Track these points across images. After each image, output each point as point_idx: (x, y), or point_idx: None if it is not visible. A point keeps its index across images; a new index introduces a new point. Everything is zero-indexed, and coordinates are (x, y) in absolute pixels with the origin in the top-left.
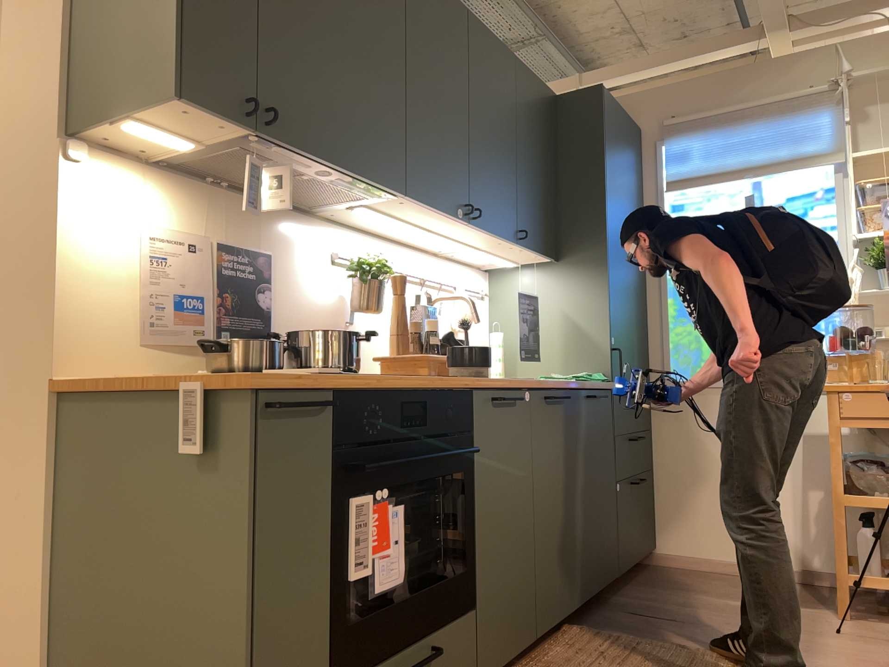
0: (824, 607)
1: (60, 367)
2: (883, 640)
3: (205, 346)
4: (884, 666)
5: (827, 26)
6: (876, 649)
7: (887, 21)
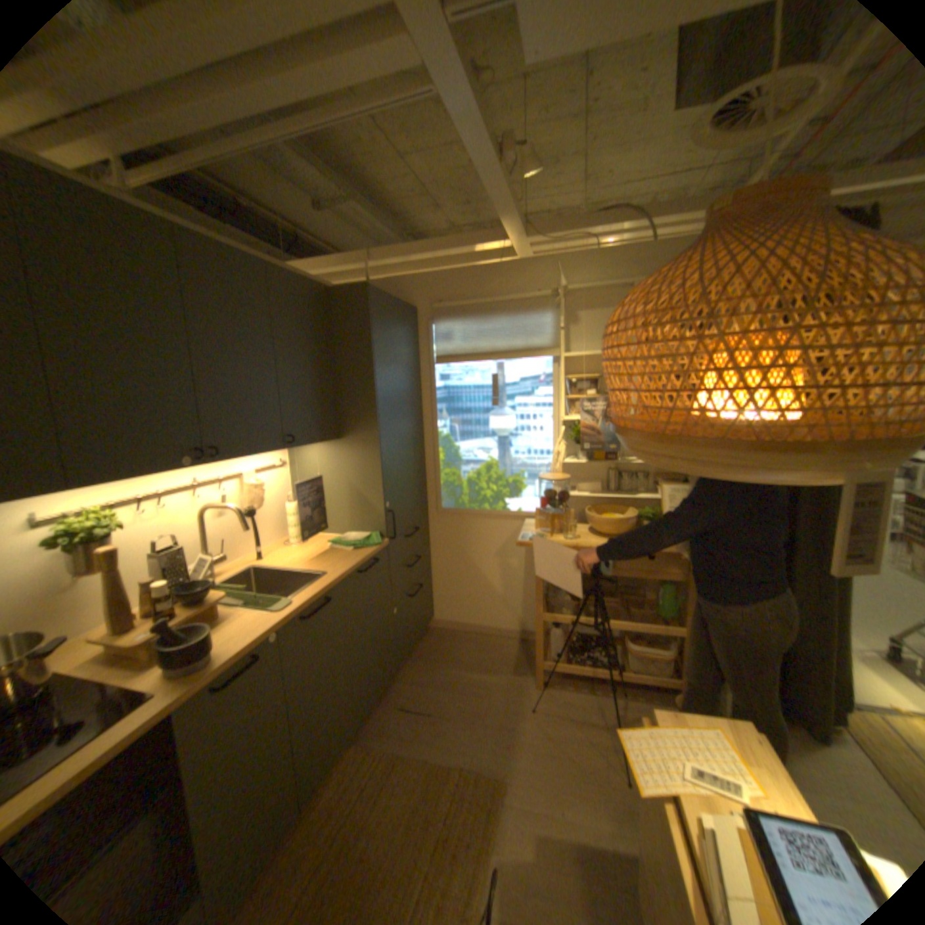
0: (529, 675)
1: None
2: (558, 718)
3: None
4: (554, 760)
5: (555, 238)
6: (553, 732)
7: (597, 240)
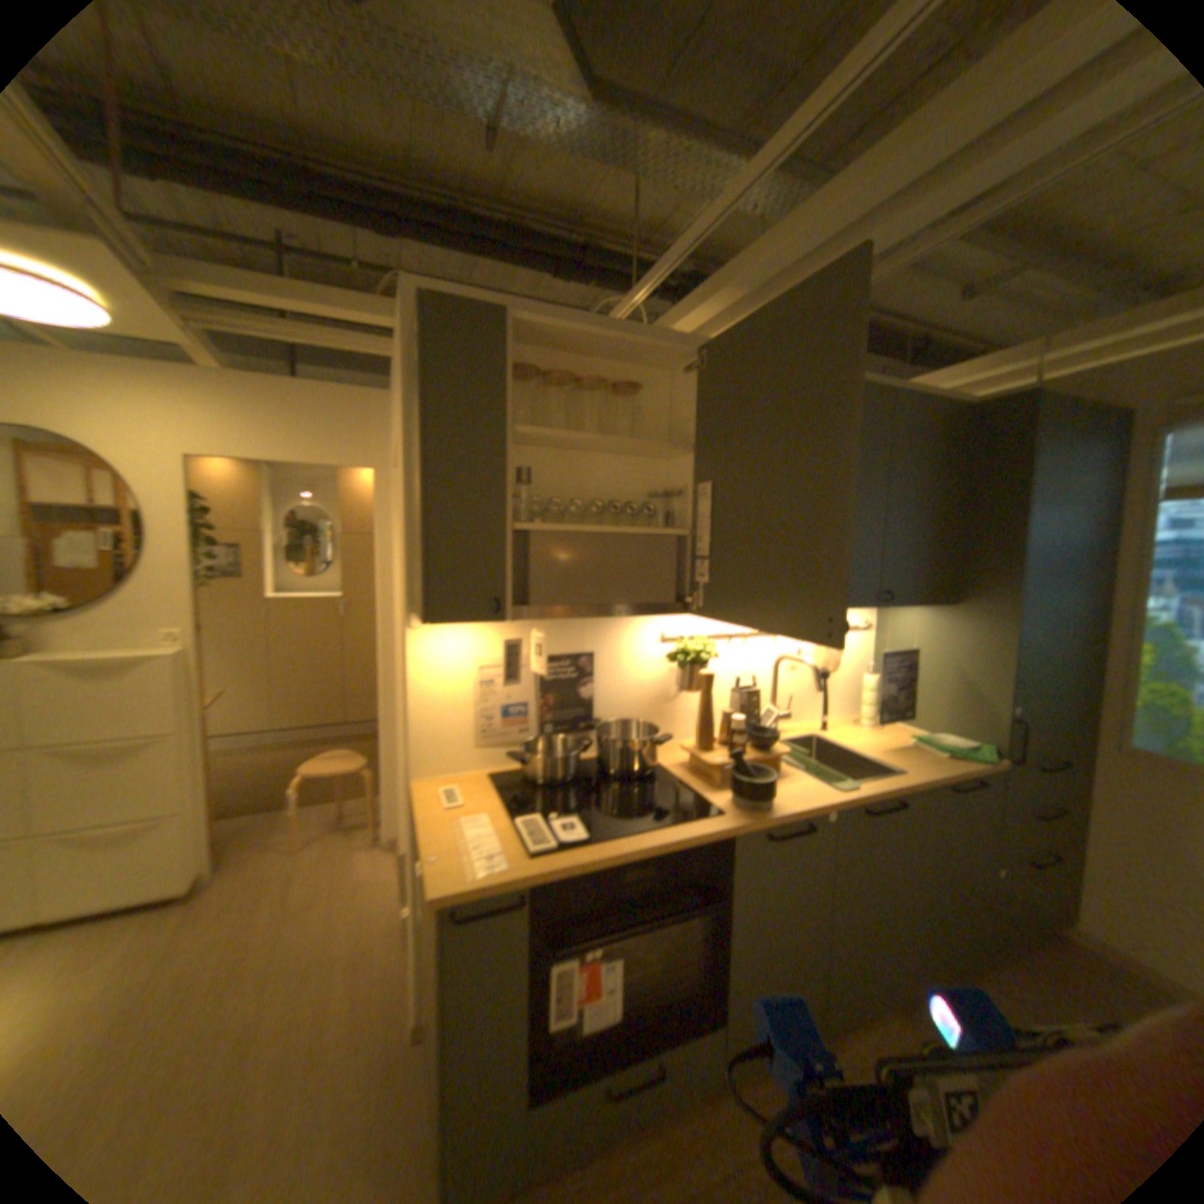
0: None
1: (411, 775)
2: None
3: (520, 748)
4: None
5: None
6: None
7: None
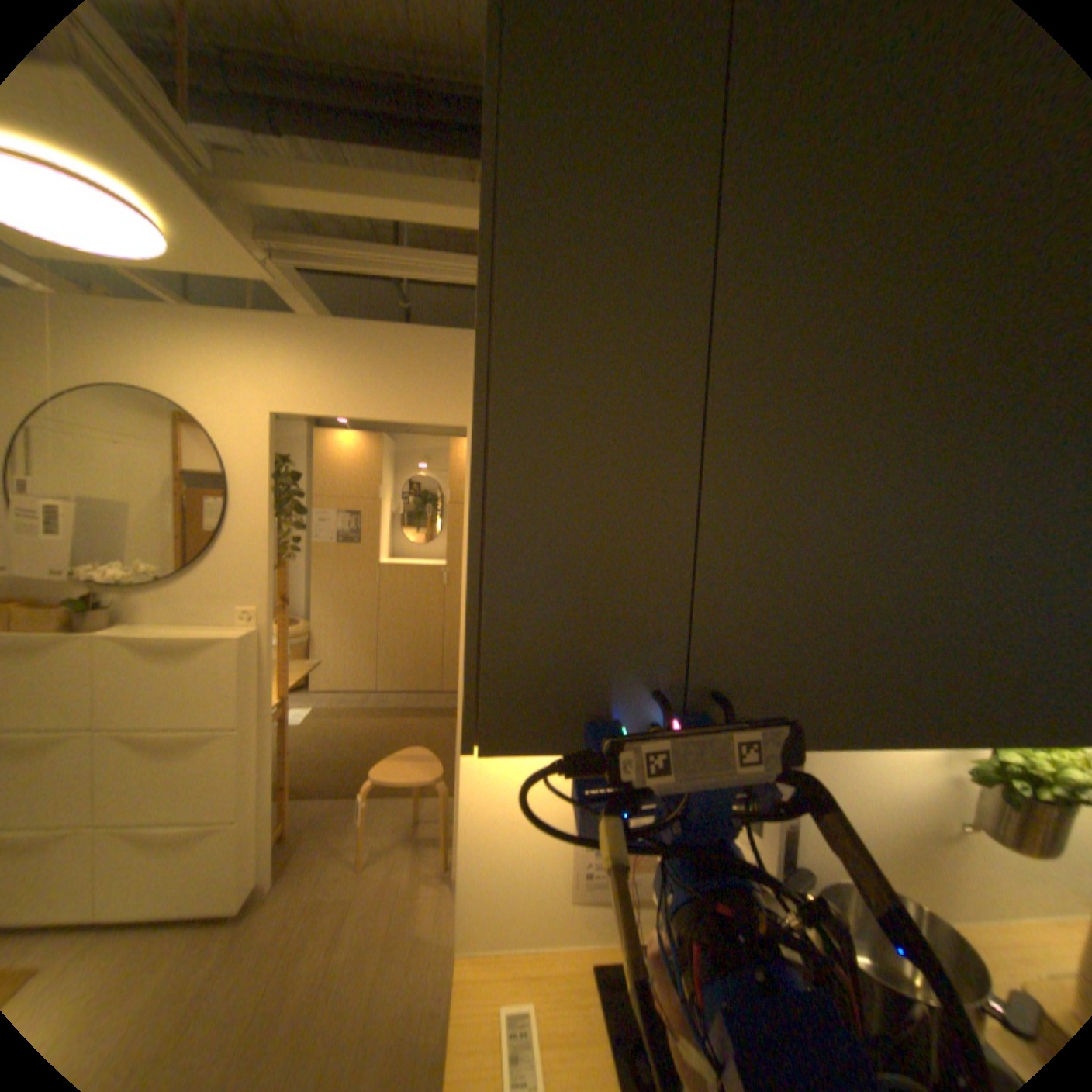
0: None
1: (463, 941)
2: None
3: None
4: None
5: None
6: None
7: None
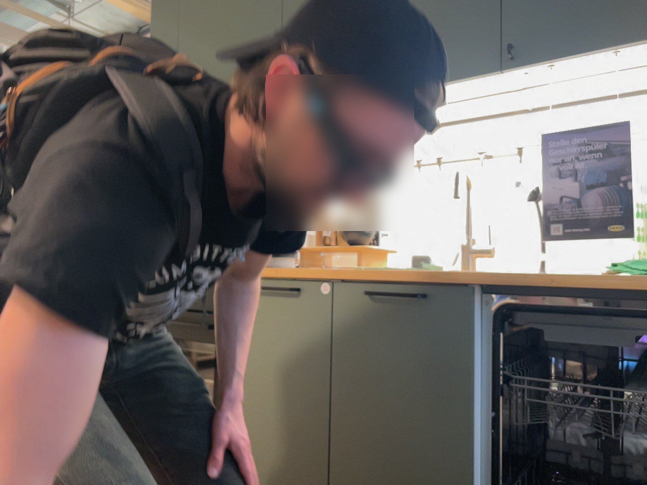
0: None
1: None
2: None
3: None
4: None
5: None
6: None
7: None
